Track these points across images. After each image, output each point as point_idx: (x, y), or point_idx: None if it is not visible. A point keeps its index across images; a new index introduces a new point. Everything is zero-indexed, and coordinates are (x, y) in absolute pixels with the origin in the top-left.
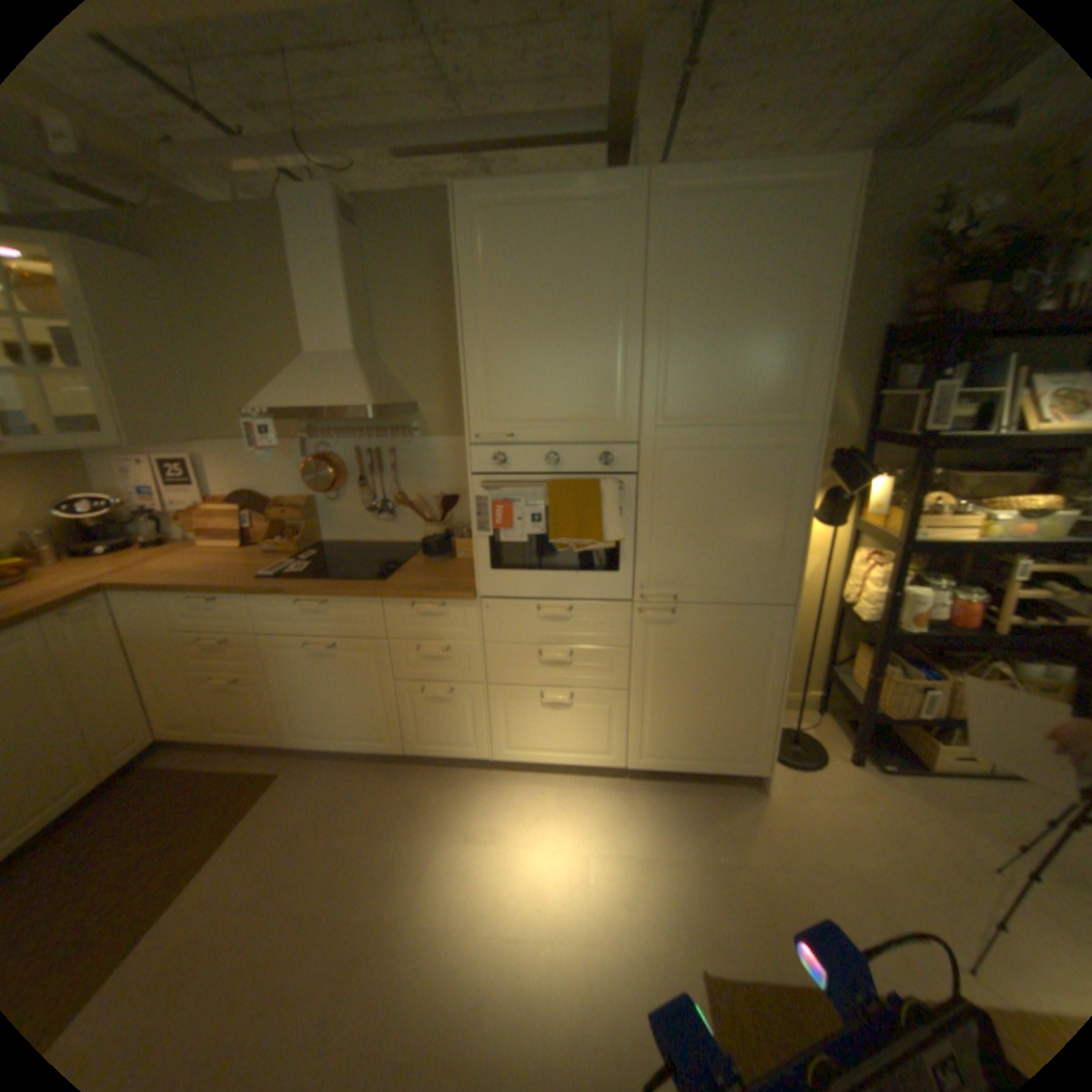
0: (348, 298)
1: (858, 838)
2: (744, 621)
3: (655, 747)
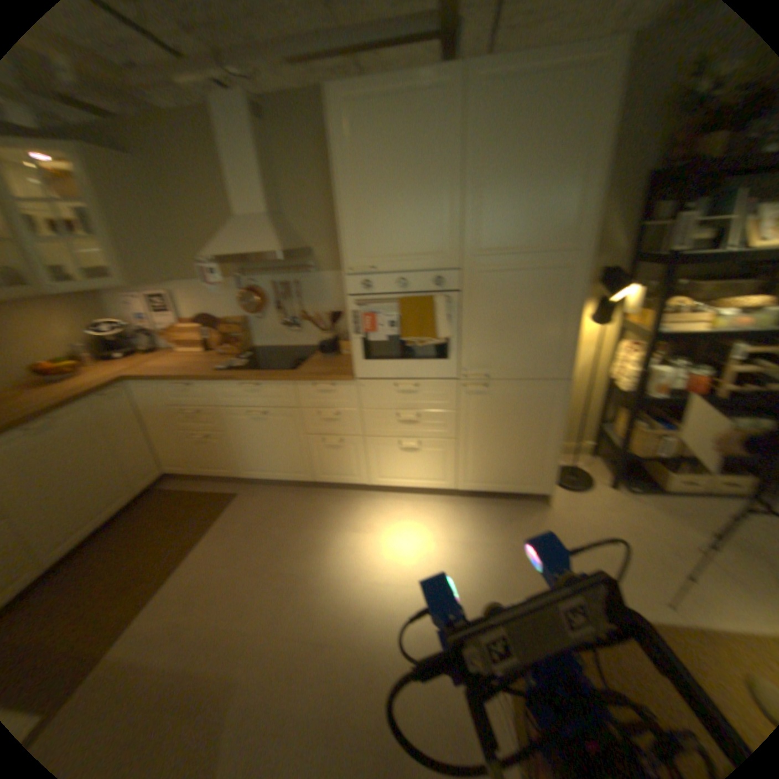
0: (257, 172)
1: (607, 531)
2: (533, 390)
3: (473, 475)
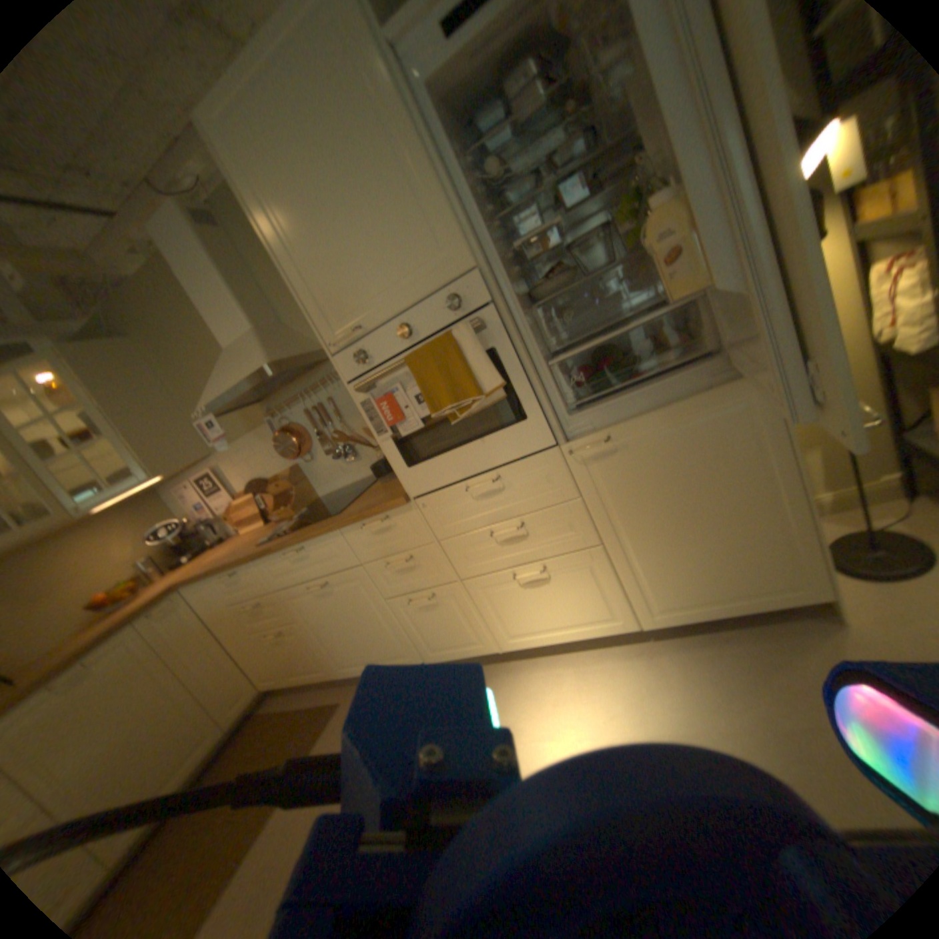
0: (231, 282)
1: None
2: (707, 416)
3: (663, 599)
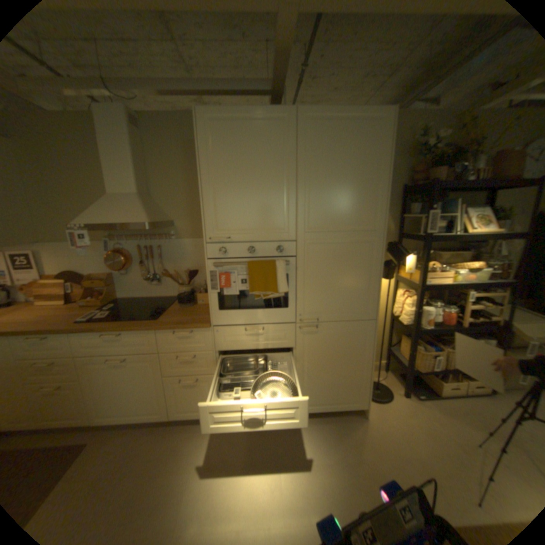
0: (135, 164)
1: (415, 437)
2: (353, 329)
3: (310, 400)
